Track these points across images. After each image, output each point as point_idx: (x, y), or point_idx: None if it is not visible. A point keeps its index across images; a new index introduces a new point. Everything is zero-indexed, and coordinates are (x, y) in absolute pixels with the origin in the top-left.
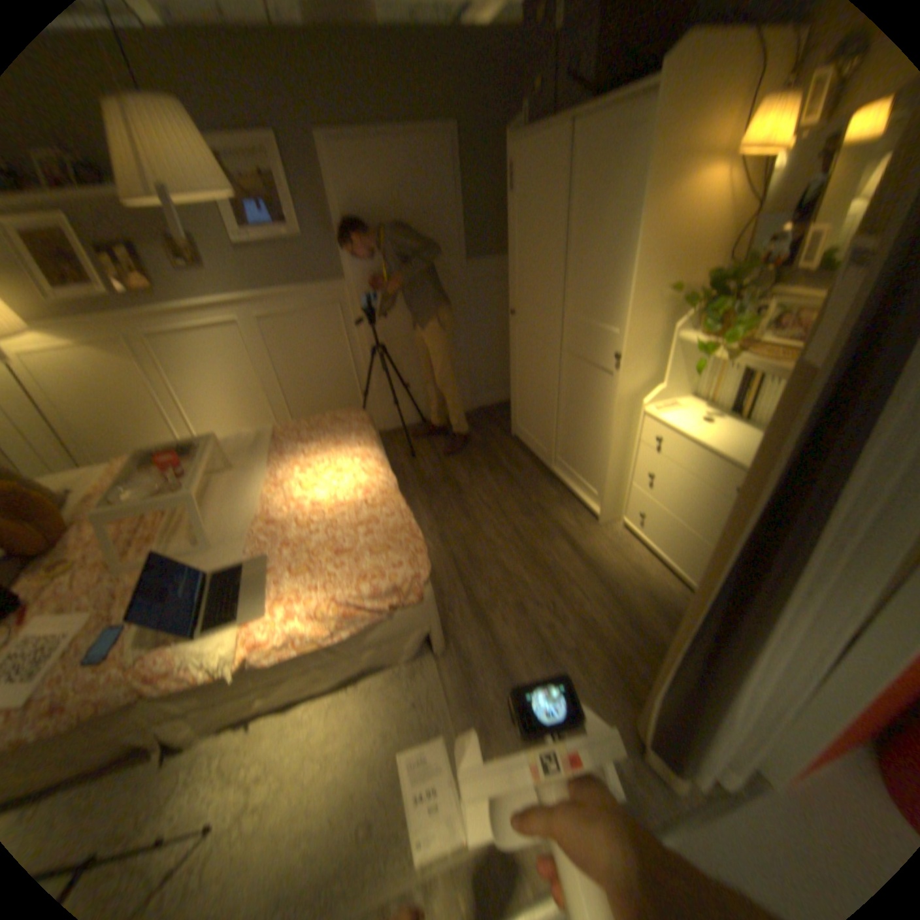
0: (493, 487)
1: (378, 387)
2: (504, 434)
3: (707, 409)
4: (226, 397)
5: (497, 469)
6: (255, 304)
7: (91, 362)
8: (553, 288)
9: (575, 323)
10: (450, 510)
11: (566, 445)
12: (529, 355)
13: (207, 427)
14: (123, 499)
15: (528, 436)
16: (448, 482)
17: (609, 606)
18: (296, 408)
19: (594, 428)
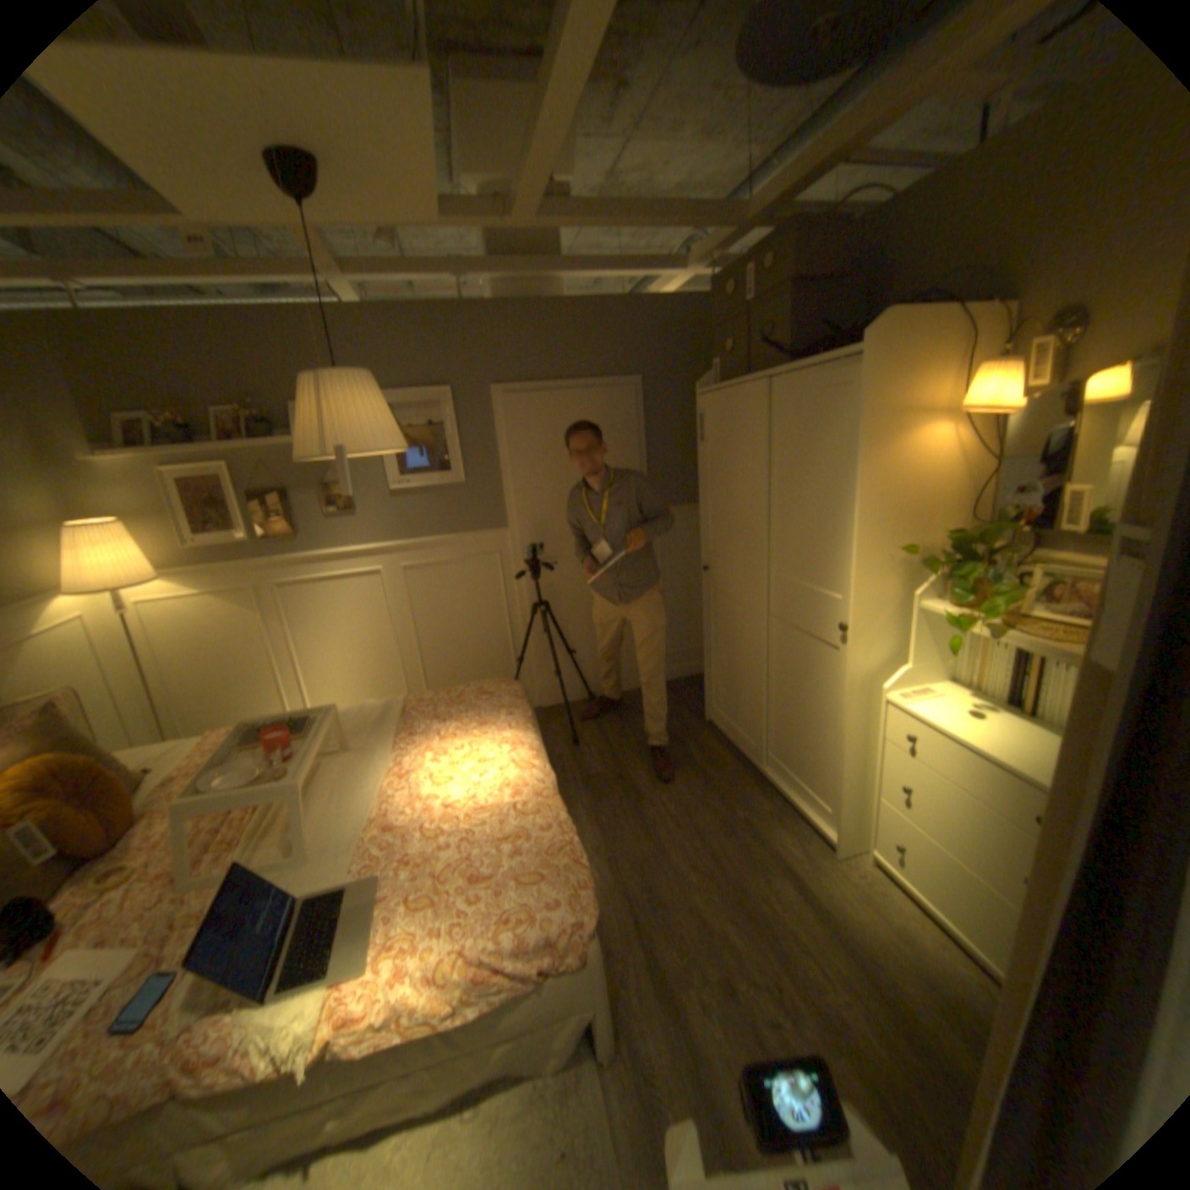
0: (684, 796)
1: (537, 654)
2: (696, 721)
3: (974, 701)
4: (353, 661)
5: (688, 770)
6: (405, 556)
7: (212, 617)
8: (755, 545)
9: (785, 587)
10: (624, 826)
11: (782, 741)
12: (728, 621)
13: (324, 697)
14: (215, 790)
15: (729, 725)
16: (622, 785)
17: (866, 1000)
18: (435, 677)
19: (819, 719)
